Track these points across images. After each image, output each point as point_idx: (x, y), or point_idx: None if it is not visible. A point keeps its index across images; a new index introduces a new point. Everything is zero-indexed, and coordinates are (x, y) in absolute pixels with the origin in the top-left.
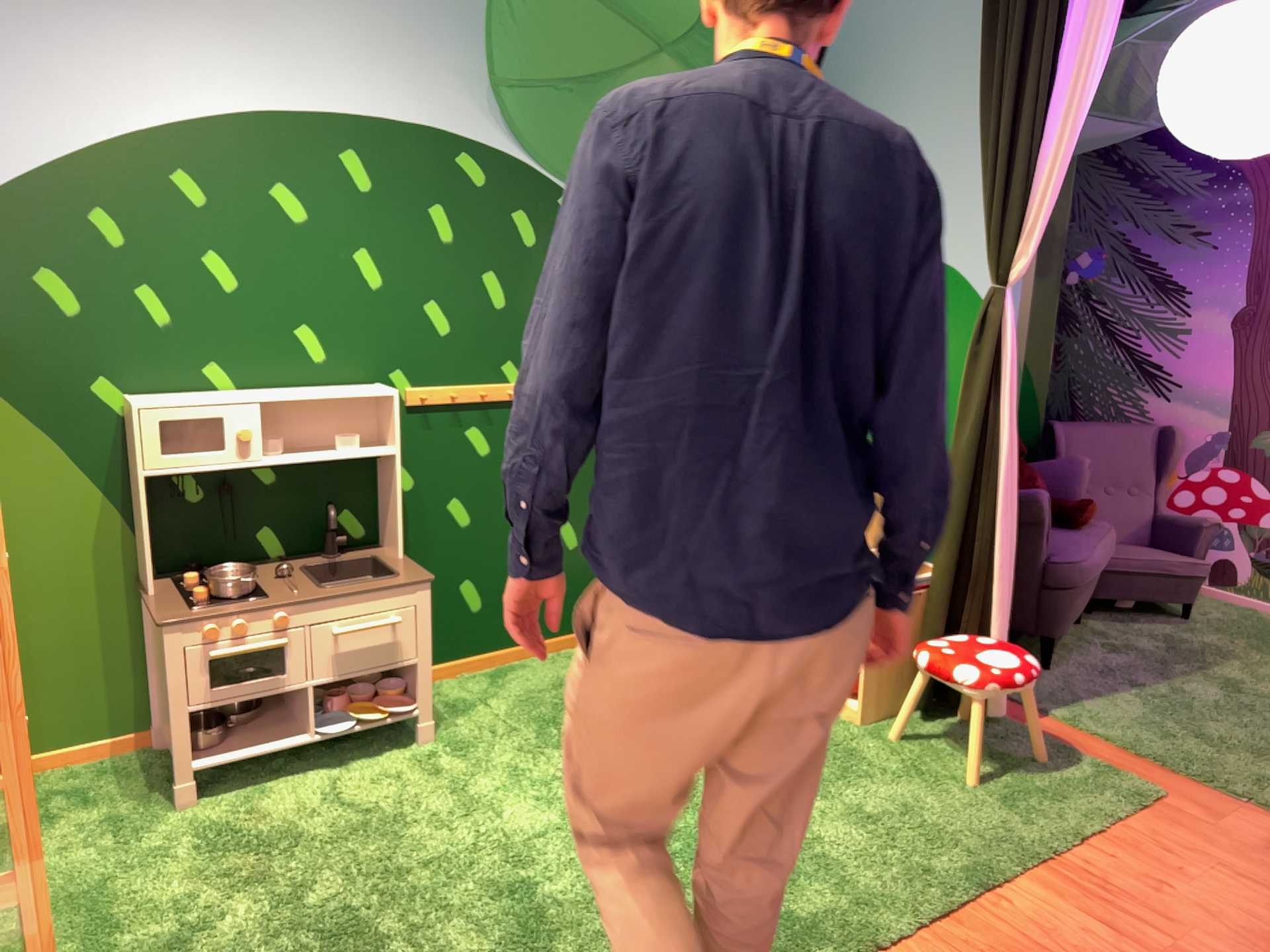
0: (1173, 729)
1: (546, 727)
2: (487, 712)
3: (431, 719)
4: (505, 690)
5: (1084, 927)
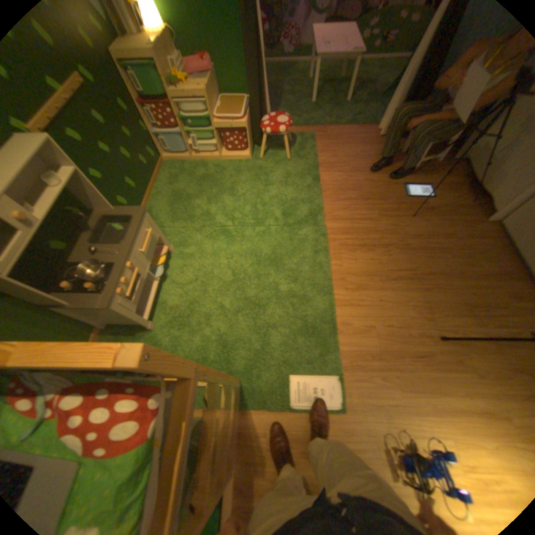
0: (297, 115)
1: (191, 219)
2: (168, 229)
3: (169, 245)
4: (160, 219)
5: (336, 176)
